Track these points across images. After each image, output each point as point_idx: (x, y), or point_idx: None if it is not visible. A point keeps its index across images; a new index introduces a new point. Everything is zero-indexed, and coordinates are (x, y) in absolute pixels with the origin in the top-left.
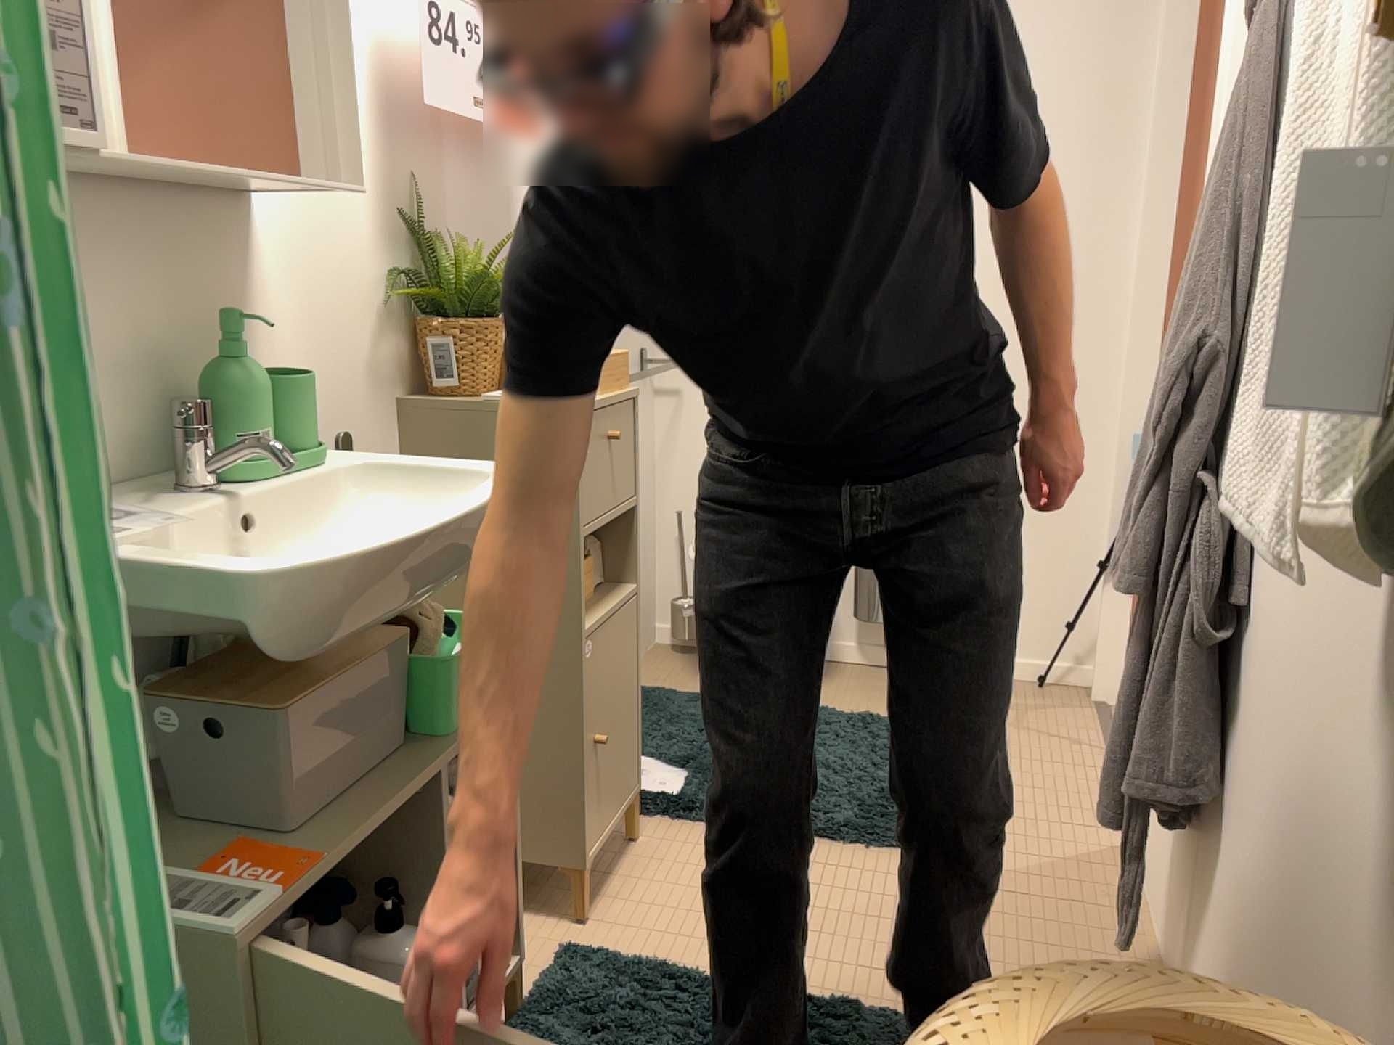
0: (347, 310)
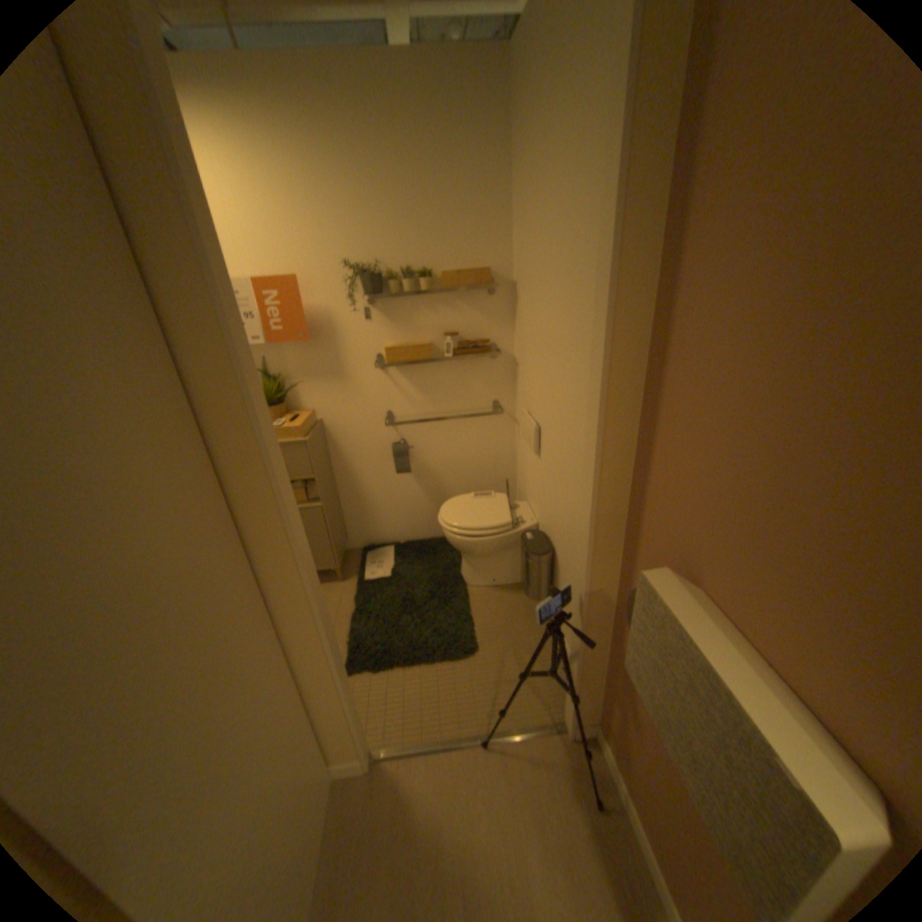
0: None
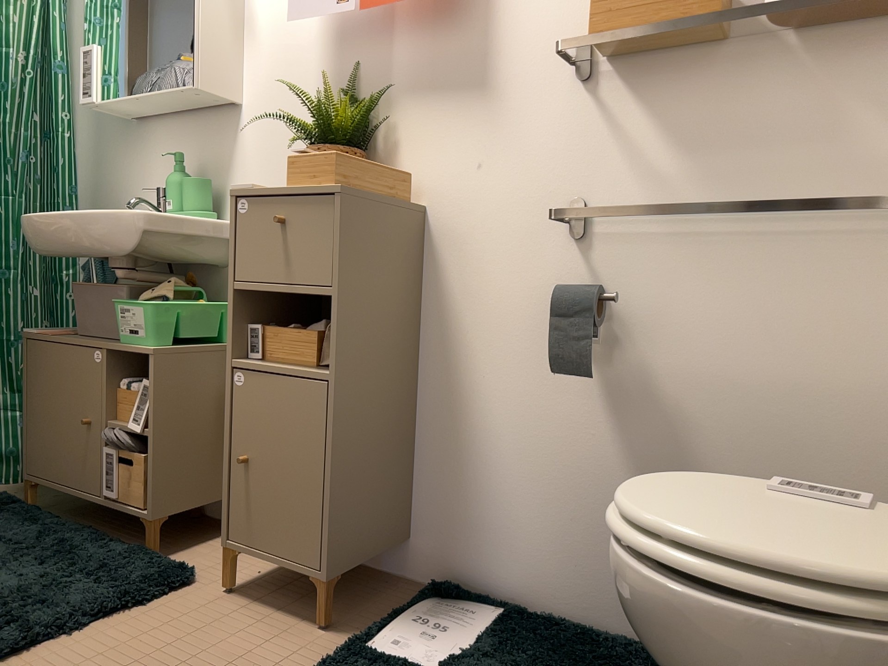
0: (271, 149)
